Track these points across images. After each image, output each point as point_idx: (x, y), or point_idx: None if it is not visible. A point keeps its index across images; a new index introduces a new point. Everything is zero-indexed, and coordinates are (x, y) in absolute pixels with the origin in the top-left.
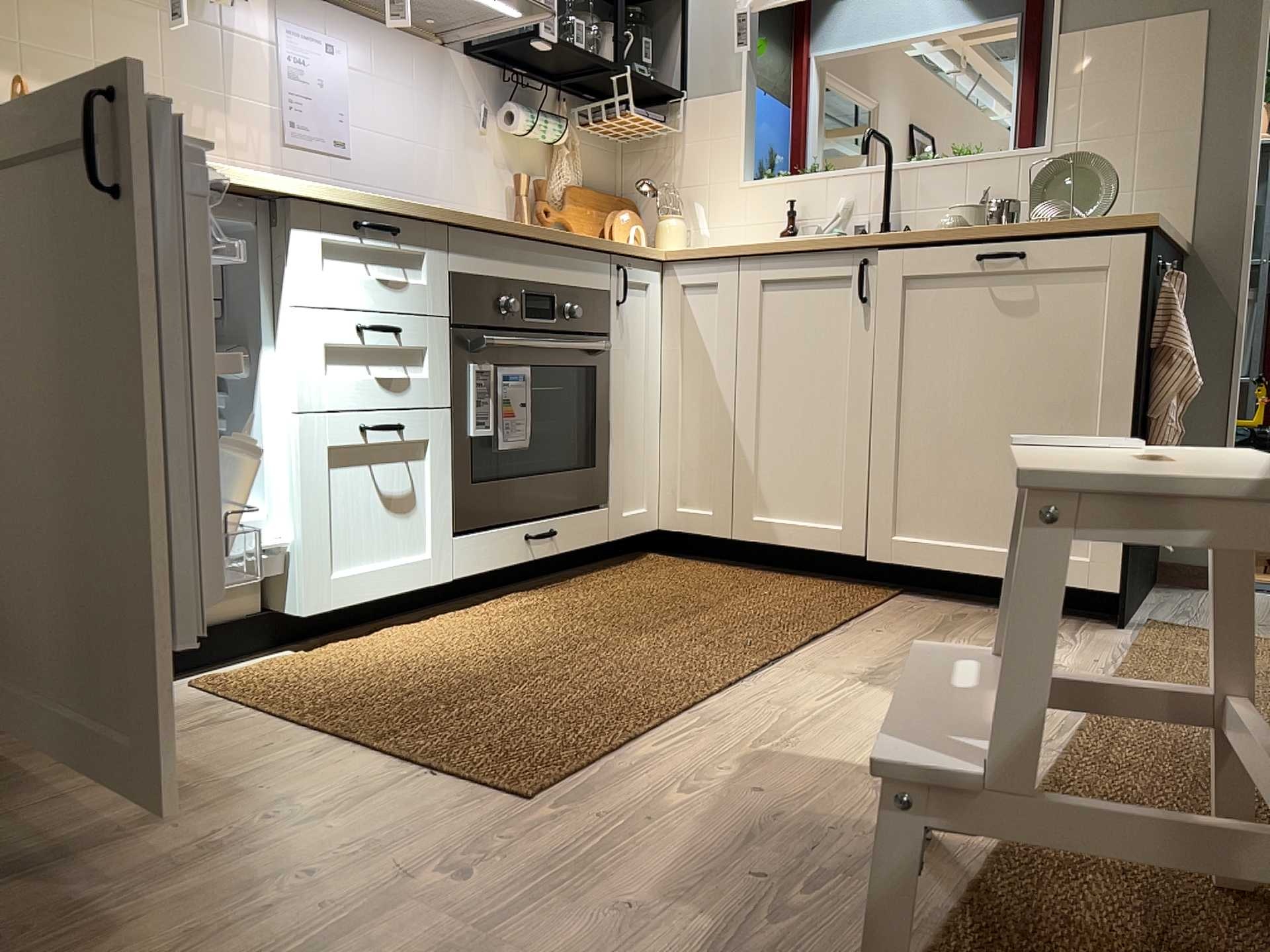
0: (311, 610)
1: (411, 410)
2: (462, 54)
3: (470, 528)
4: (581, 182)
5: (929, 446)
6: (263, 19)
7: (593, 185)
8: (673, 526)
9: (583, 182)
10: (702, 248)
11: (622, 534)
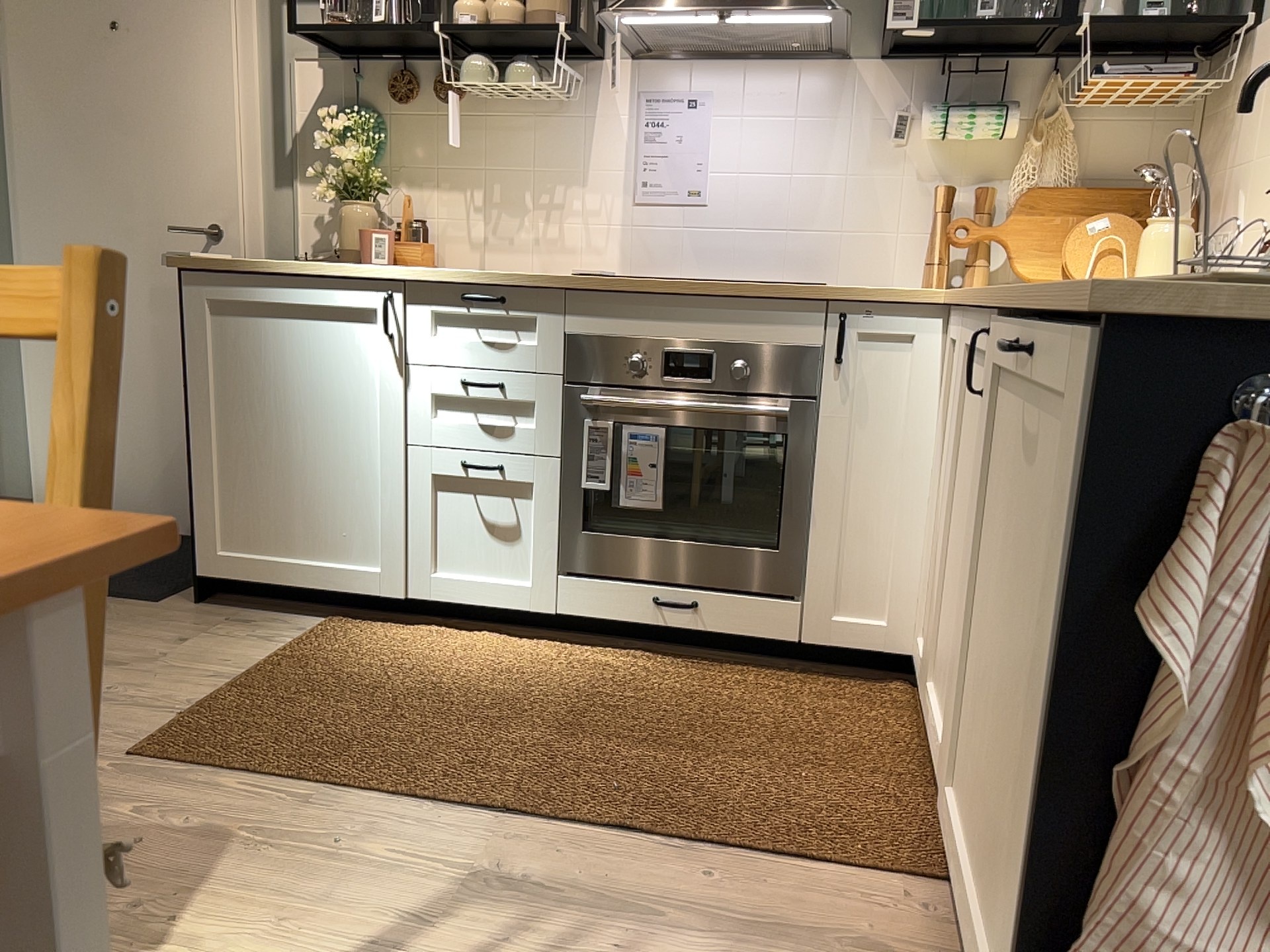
0: (410, 596)
1: (513, 456)
2: (871, 57)
3: (598, 576)
4: (1079, 177)
5: (987, 676)
6: (619, 91)
7: (1120, 176)
8: (917, 660)
9: (1096, 176)
10: (956, 294)
11: (828, 643)
